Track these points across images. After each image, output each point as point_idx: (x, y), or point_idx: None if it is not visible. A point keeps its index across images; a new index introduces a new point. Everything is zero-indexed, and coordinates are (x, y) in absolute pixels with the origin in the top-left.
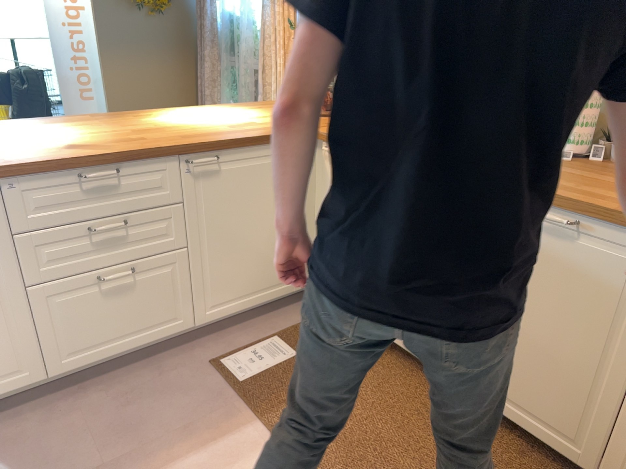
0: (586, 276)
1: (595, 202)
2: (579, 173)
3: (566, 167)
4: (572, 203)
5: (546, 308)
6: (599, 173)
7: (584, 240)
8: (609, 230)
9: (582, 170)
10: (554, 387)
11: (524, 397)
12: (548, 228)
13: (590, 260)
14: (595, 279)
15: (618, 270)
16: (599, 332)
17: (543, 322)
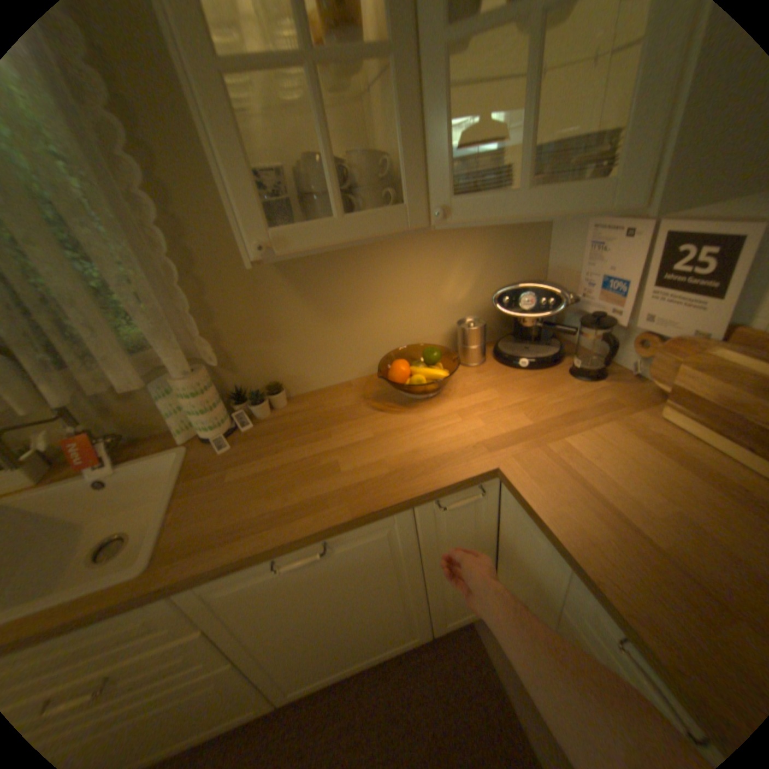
0: (356, 566)
1: (325, 517)
2: (259, 464)
3: (239, 462)
4: (308, 537)
5: (339, 605)
6: (271, 448)
7: (338, 548)
8: (355, 530)
9: (255, 455)
10: (379, 632)
11: (360, 655)
12: (297, 563)
13: (353, 556)
14: (365, 563)
15: (379, 546)
16: (389, 585)
17: (343, 613)
